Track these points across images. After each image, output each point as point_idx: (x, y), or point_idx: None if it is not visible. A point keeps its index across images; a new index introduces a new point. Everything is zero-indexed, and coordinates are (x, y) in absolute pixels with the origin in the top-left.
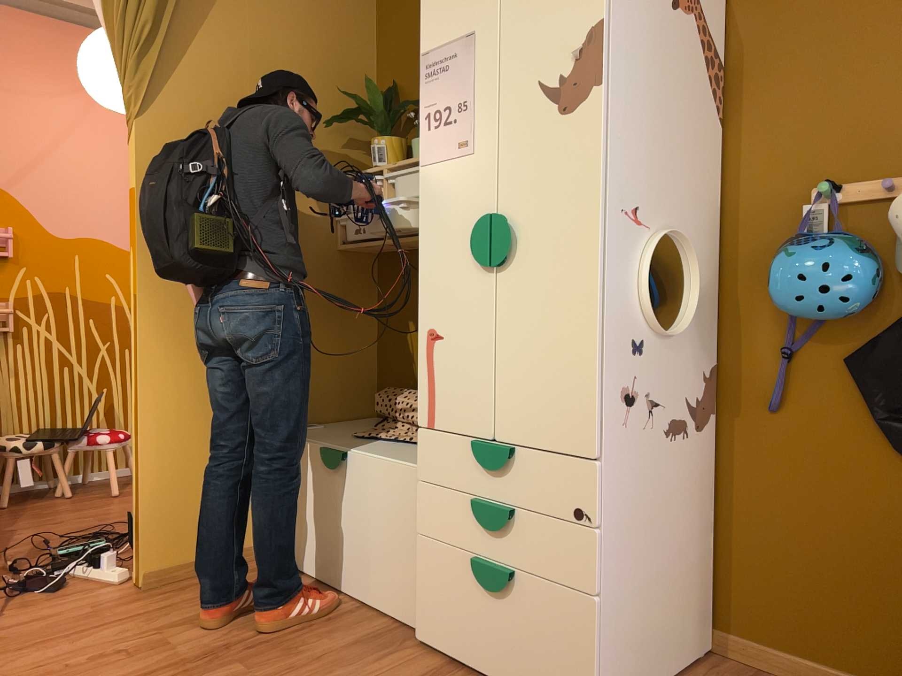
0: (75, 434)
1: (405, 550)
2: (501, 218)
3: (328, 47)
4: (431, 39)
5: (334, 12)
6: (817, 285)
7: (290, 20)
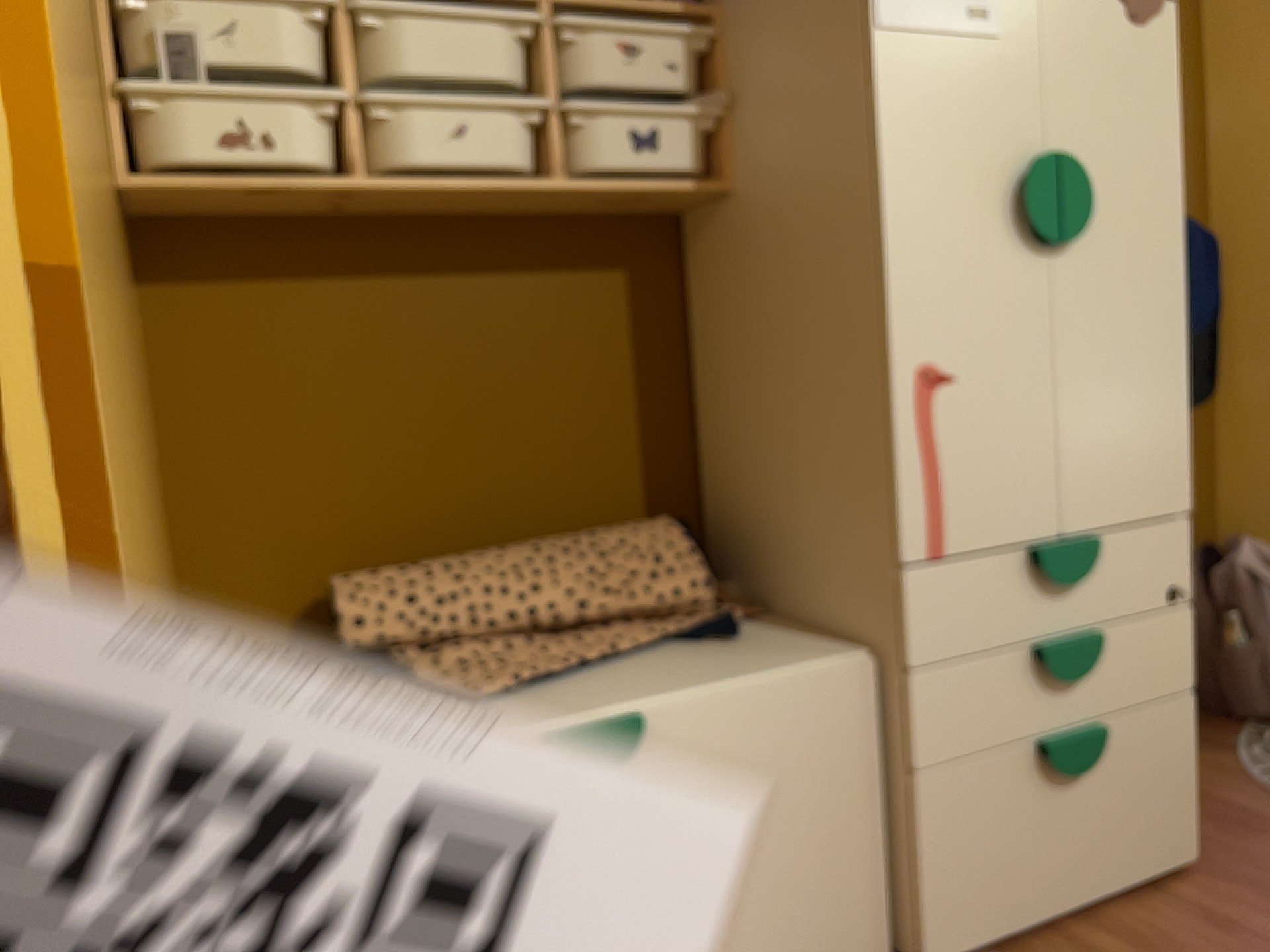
0: None
1: (841, 837)
2: (1079, 163)
3: None
4: None
5: None
6: None
7: None
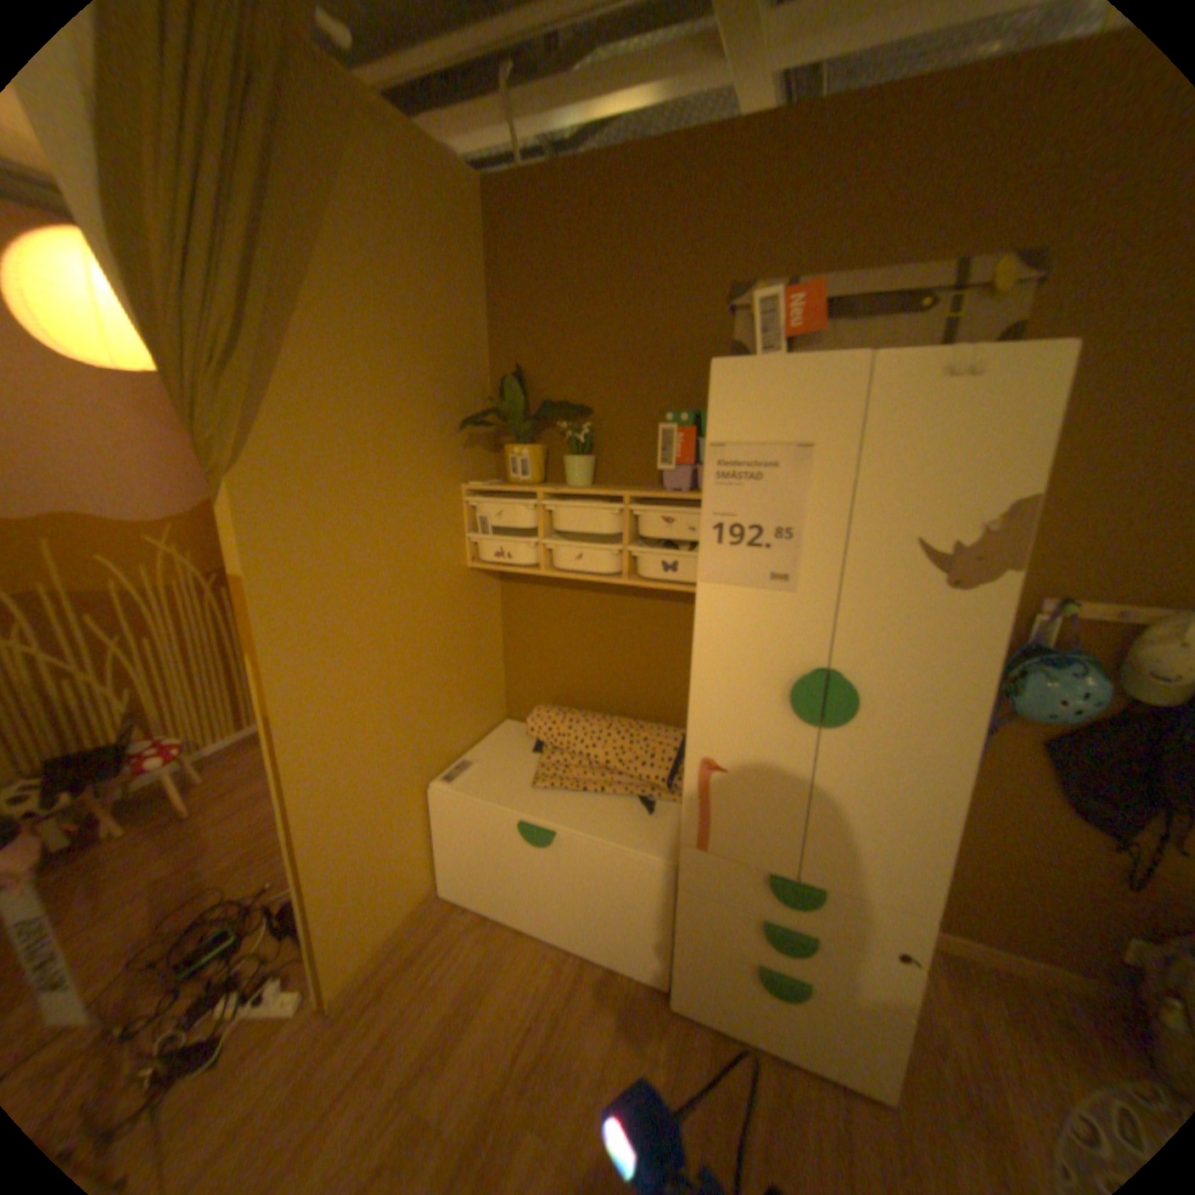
0: (114, 768)
1: (646, 927)
2: (845, 682)
3: (442, 319)
4: (729, 426)
5: (445, 268)
6: (1076, 709)
7: (400, 286)
